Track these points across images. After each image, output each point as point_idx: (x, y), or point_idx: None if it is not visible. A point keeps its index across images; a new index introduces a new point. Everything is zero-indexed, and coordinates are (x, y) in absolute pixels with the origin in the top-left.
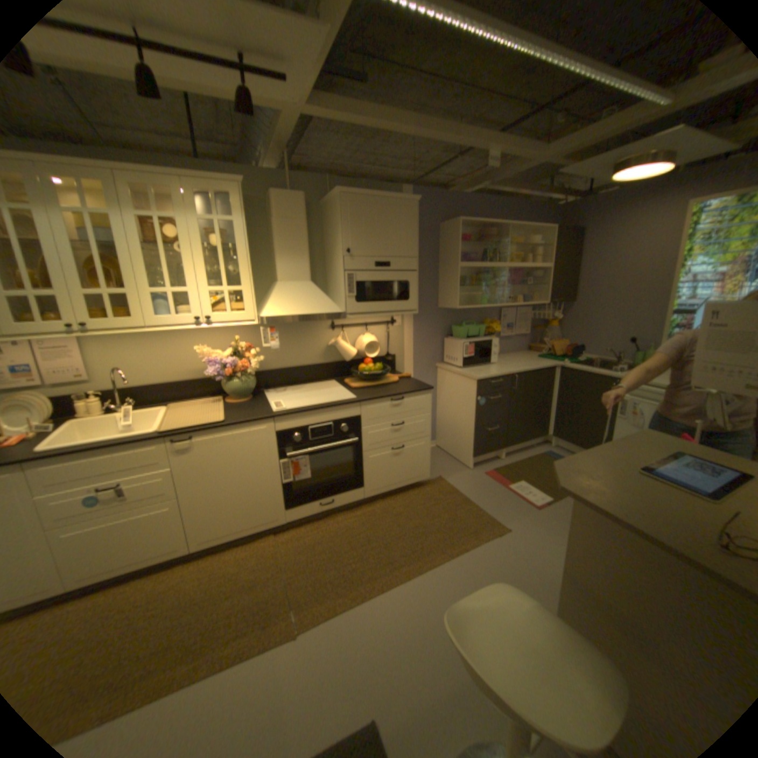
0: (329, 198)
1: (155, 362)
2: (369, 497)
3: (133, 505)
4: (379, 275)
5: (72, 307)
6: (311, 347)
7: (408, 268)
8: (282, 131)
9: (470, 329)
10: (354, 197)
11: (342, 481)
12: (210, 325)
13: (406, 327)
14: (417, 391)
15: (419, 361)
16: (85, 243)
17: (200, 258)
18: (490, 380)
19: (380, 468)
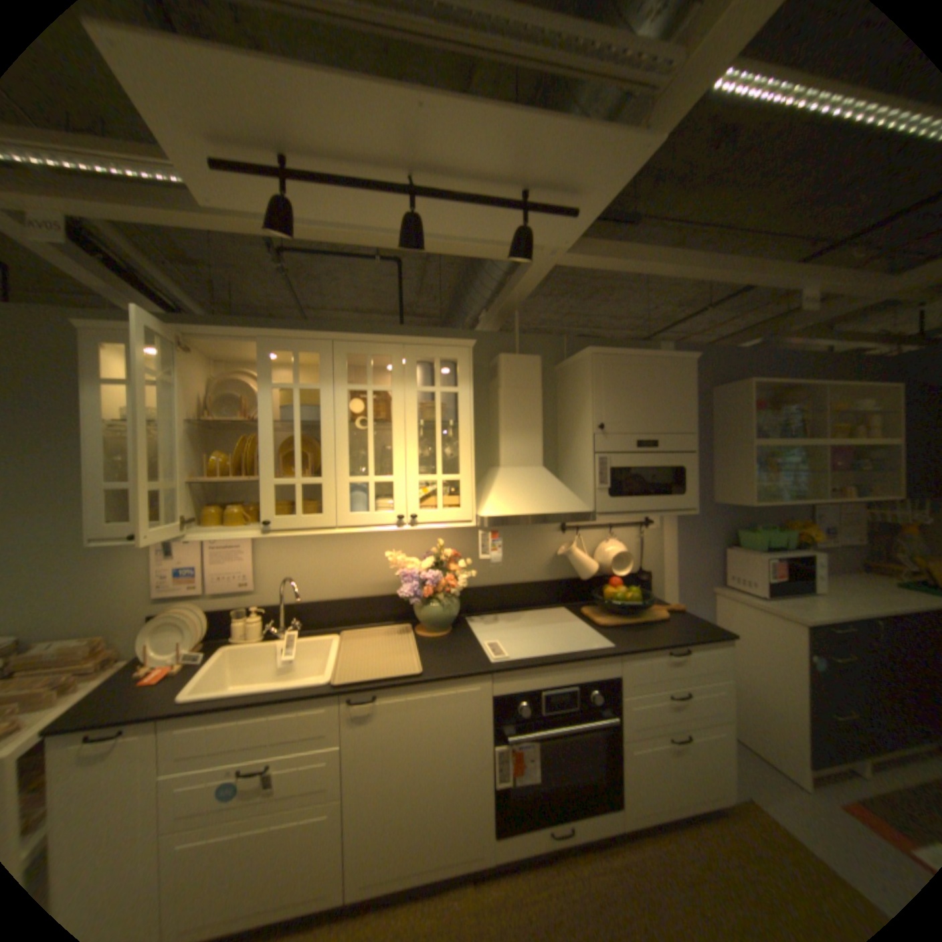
0: (572, 361)
1: (335, 570)
2: (633, 832)
3: (281, 805)
4: (643, 458)
5: (260, 500)
6: (532, 556)
7: (684, 448)
8: (523, 288)
9: (773, 537)
10: (611, 359)
11: (589, 795)
12: (415, 526)
13: (668, 530)
14: (713, 642)
15: (688, 583)
16: (286, 424)
17: (414, 439)
18: (833, 629)
19: (653, 777)
